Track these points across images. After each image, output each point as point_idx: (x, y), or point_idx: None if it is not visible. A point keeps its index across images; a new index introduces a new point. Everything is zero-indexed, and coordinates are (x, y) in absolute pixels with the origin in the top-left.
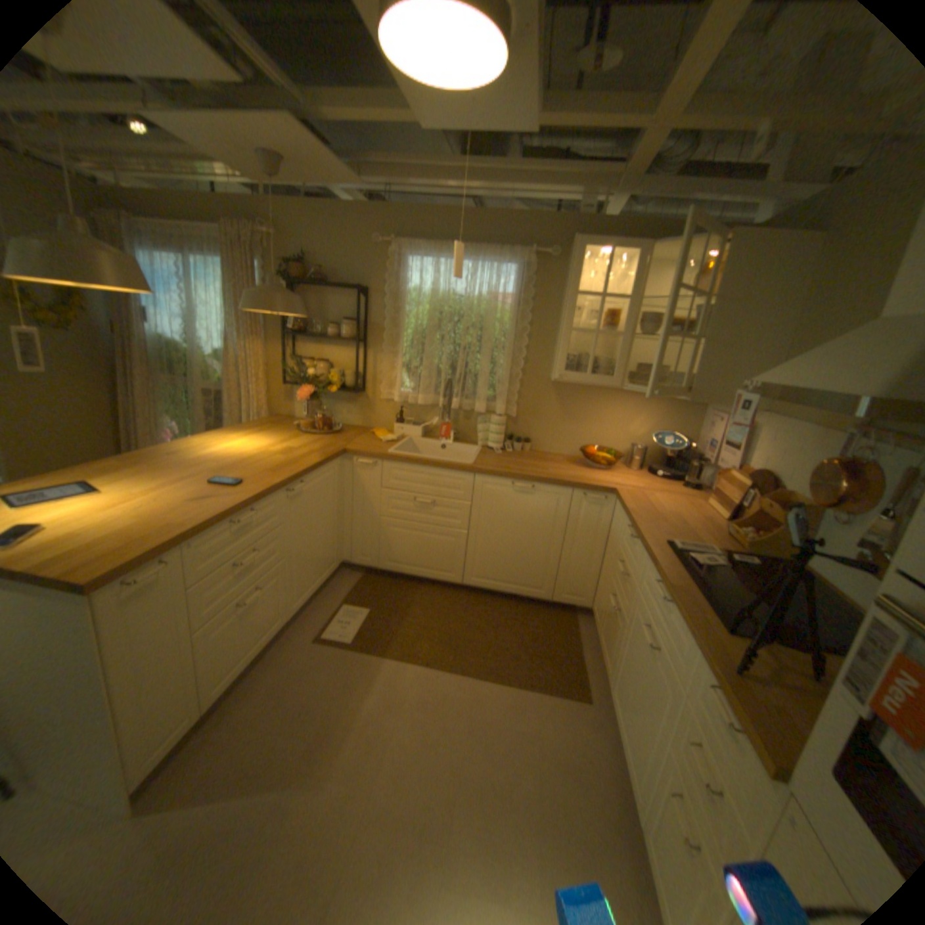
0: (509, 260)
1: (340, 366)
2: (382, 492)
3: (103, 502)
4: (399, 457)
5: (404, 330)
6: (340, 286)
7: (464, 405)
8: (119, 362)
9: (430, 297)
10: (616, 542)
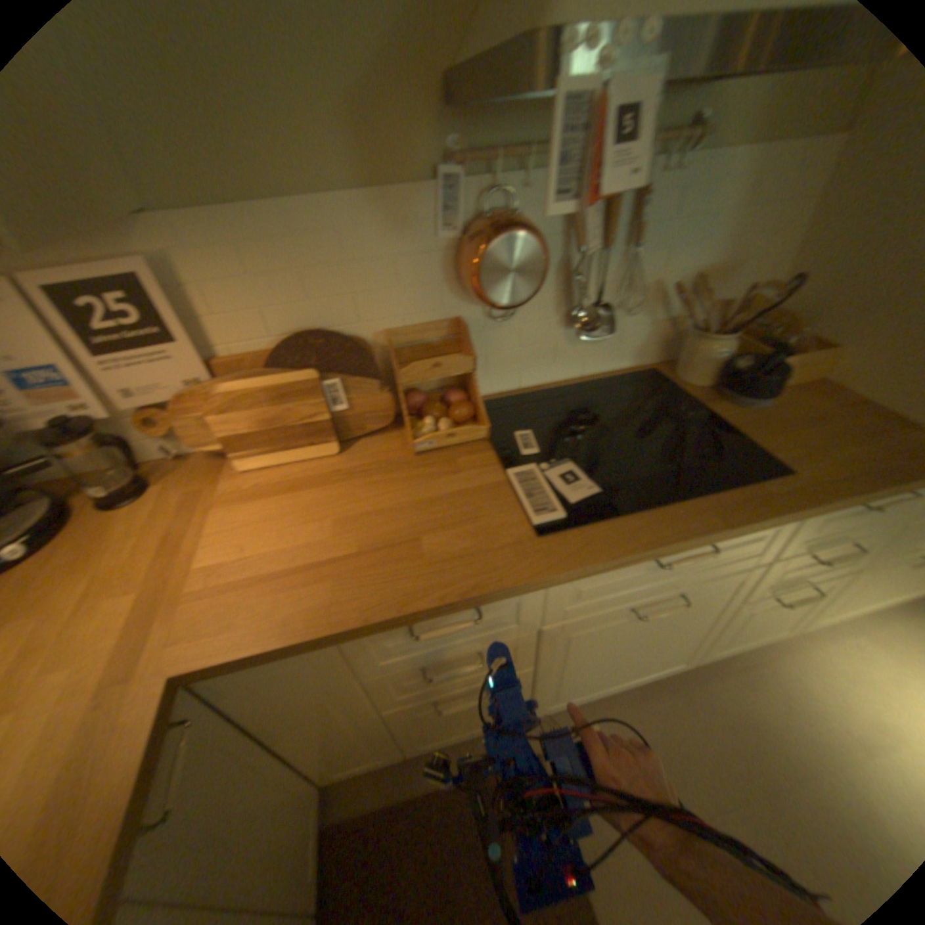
0: None
1: None
2: None
3: None
4: None
5: None
6: None
7: None
8: None
9: None
10: (323, 694)
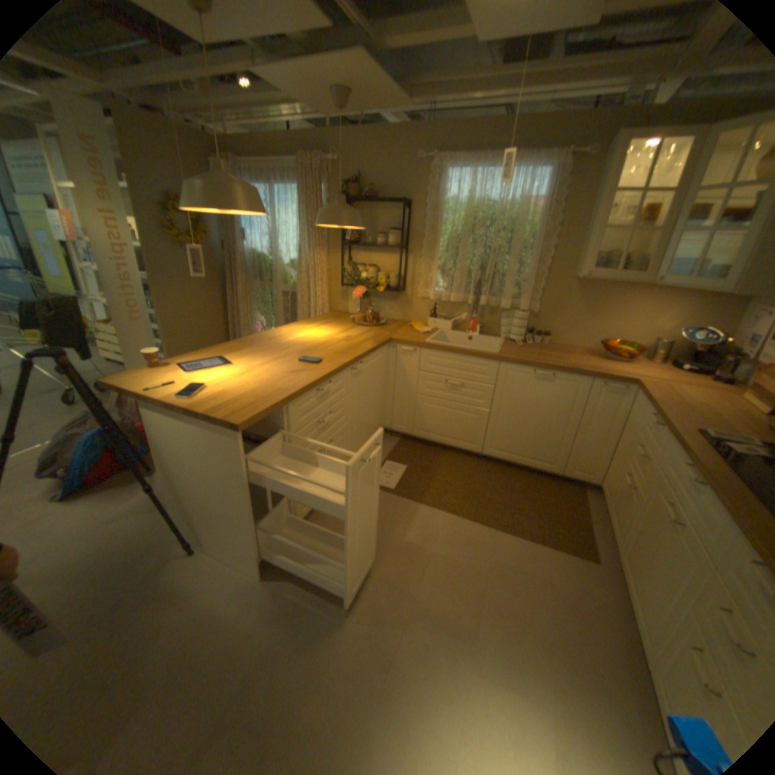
0: (544, 163)
1: (385, 270)
2: (419, 374)
3: (236, 372)
4: (434, 346)
5: (441, 237)
6: (387, 201)
7: (491, 302)
8: (227, 273)
9: (465, 205)
10: (635, 429)
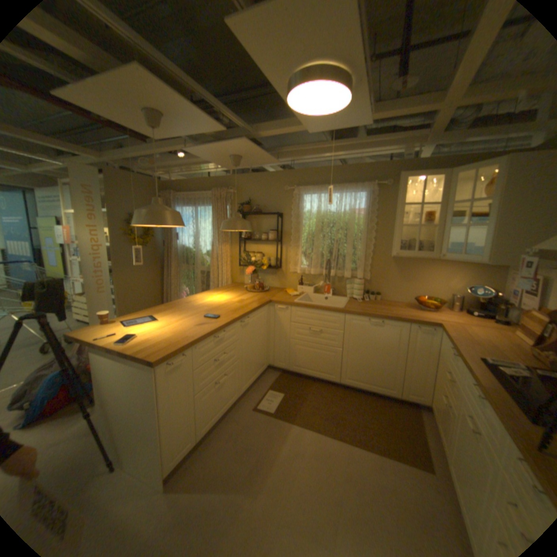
0: (361, 190)
1: (268, 255)
2: (291, 324)
3: (160, 326)
4: (300, 304)
5: (302, 234)
6: (268, 214)
7: (338, 273)
8: (166, 260)
9: (316, 215)
10: (445, 360)
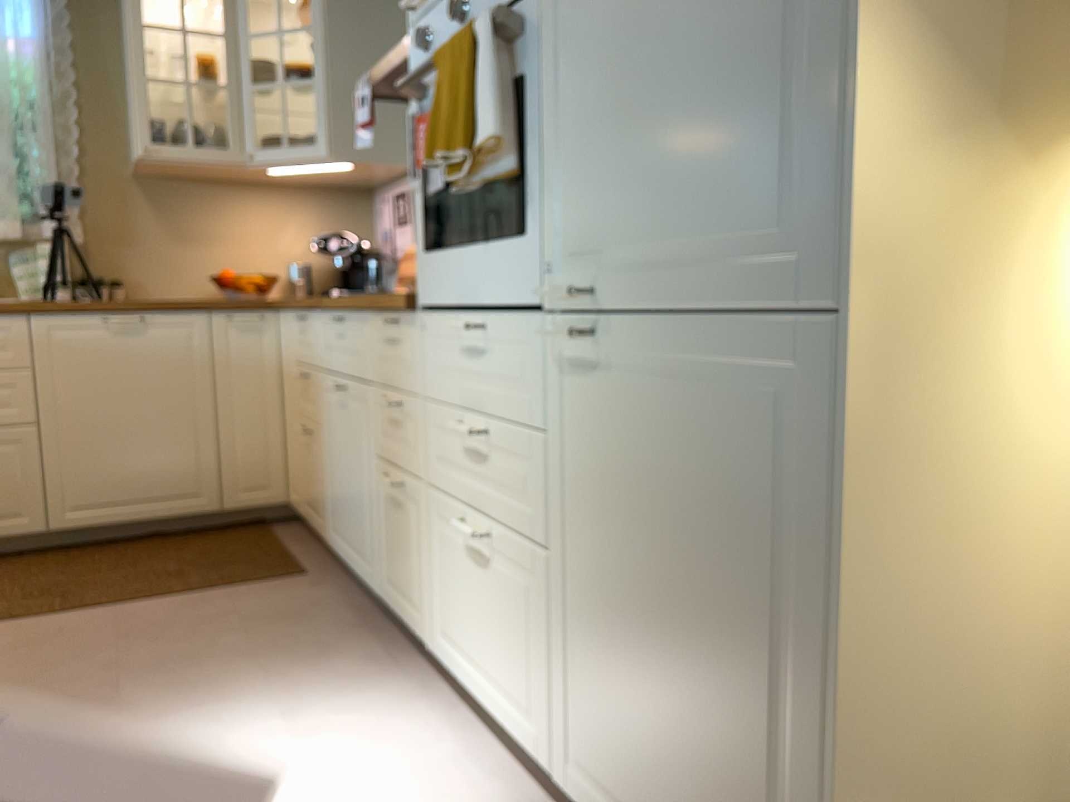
0: None
1: None
2: None
3: None
4: None
5: None
6: None
7: None
8: None
9: None
10: (289, 366)
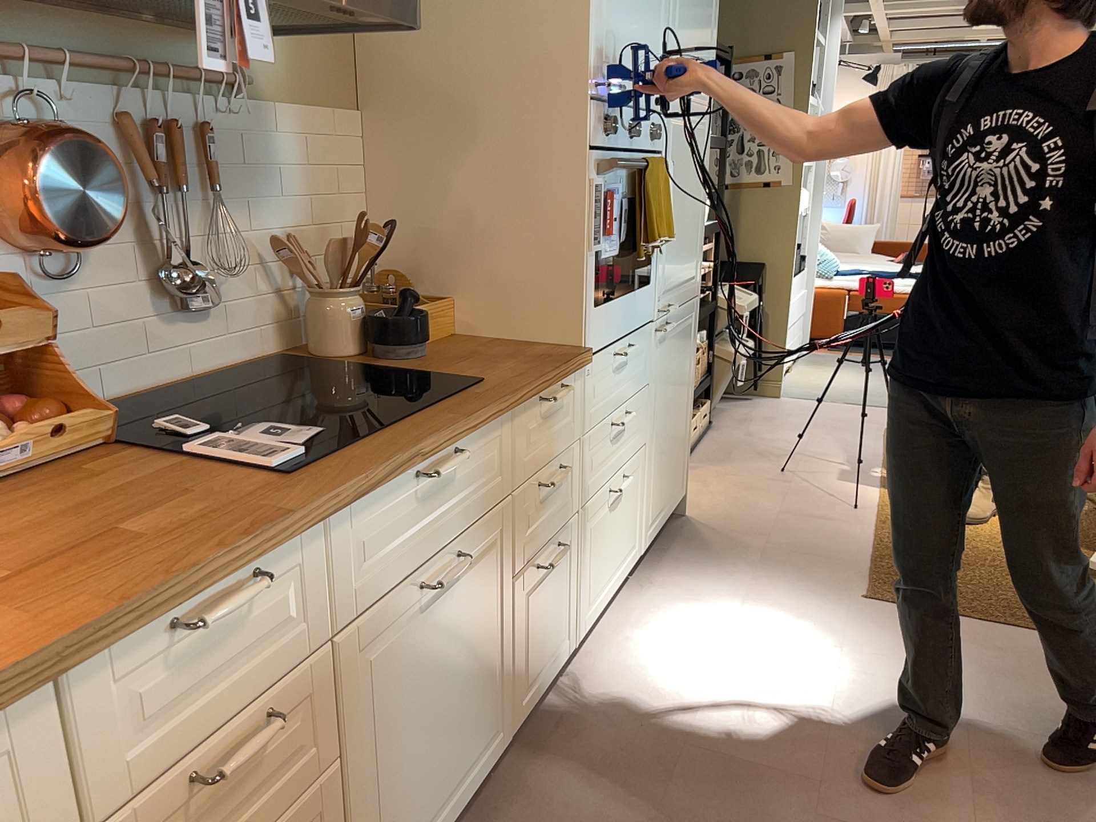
0: None
1: None
2: None
3: None
4: None
5: None
6: None
7: None
8: None
9: None
10: None
